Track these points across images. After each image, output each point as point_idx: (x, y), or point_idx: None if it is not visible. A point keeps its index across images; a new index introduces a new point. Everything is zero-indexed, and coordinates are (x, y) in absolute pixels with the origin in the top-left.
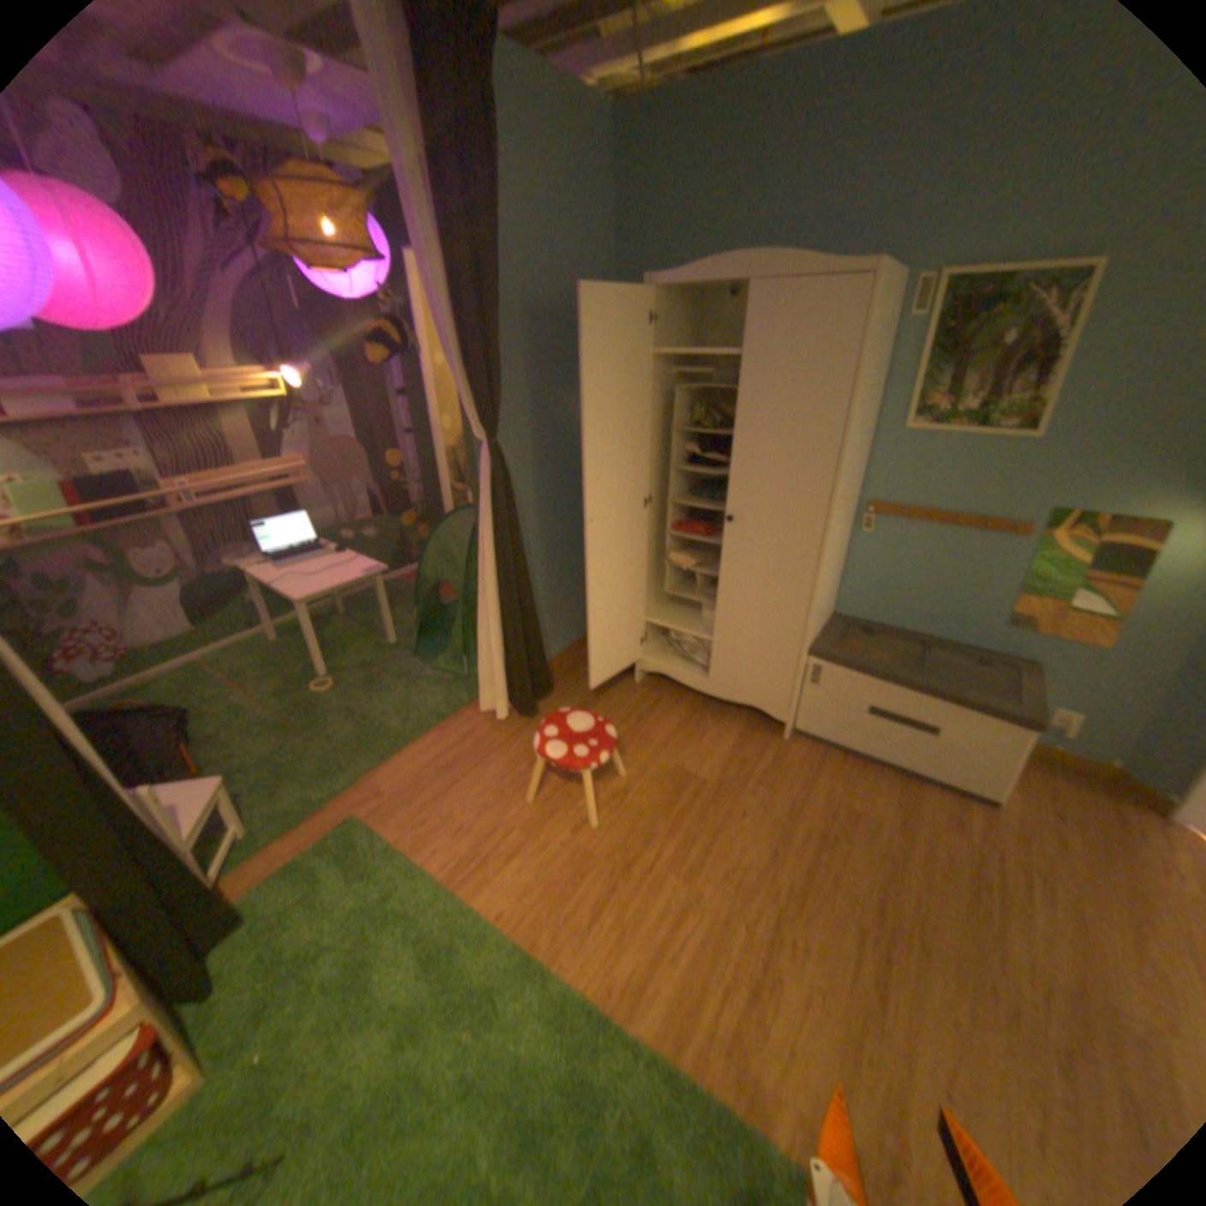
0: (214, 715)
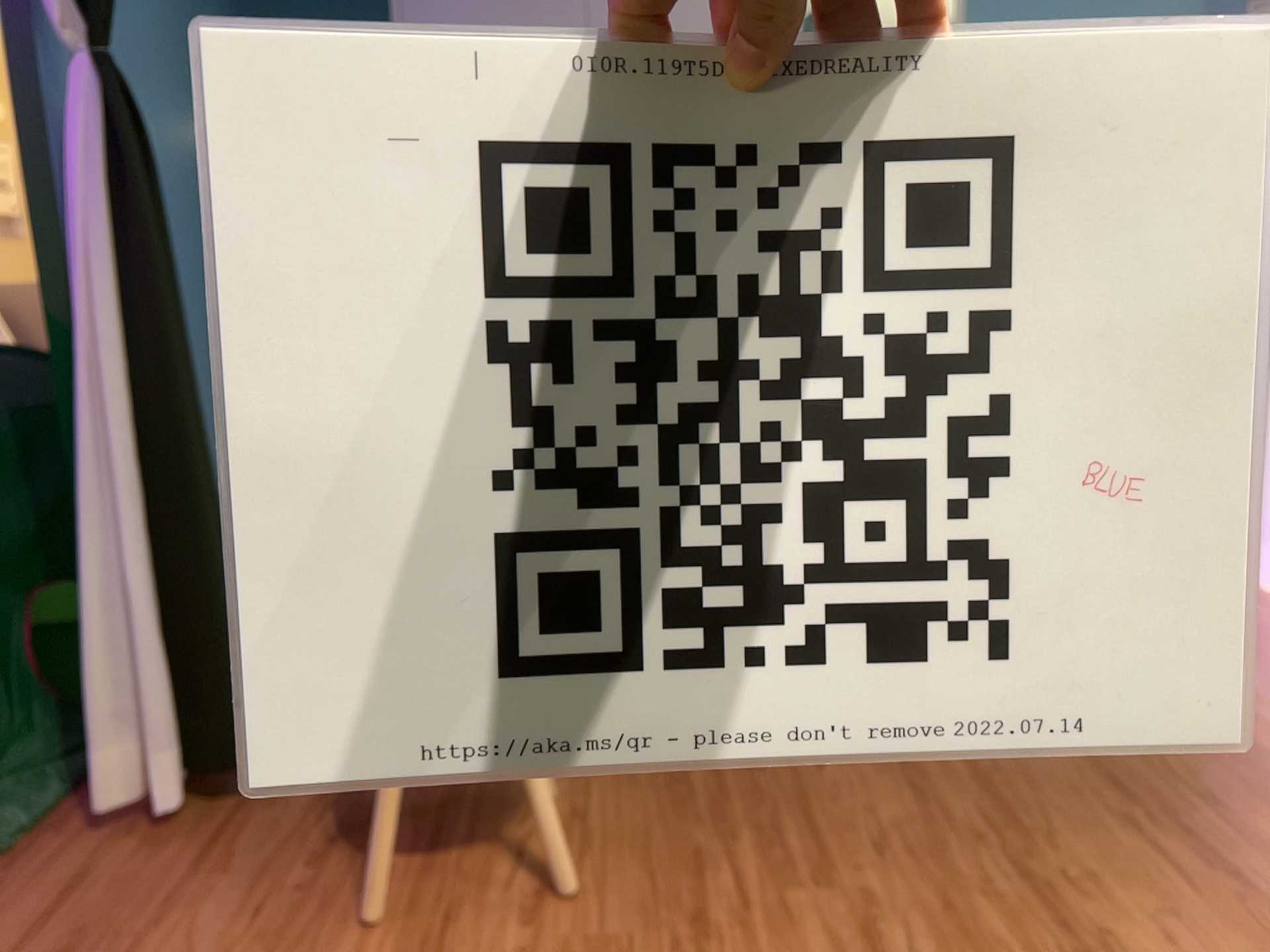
0: None
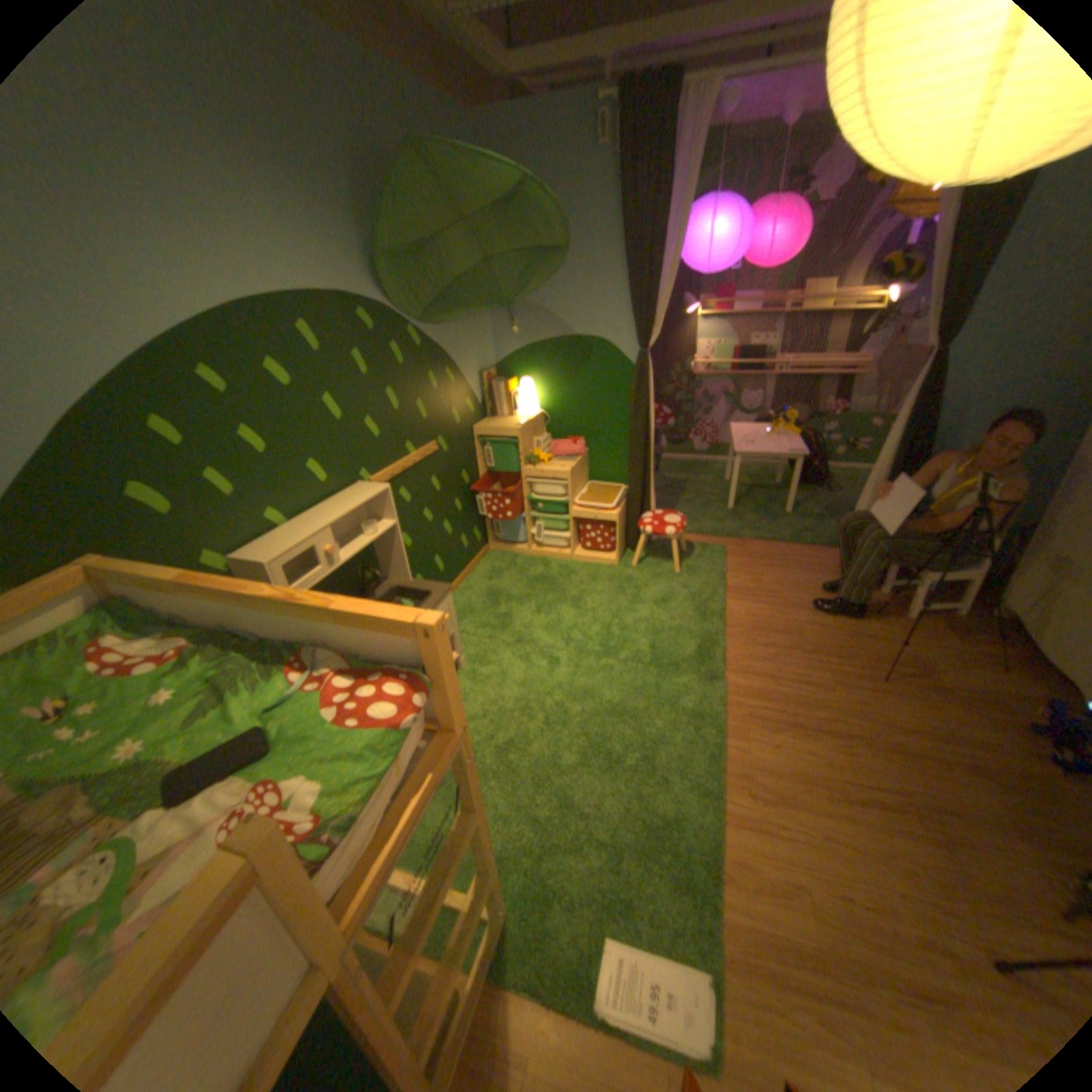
0: (721, 485)
